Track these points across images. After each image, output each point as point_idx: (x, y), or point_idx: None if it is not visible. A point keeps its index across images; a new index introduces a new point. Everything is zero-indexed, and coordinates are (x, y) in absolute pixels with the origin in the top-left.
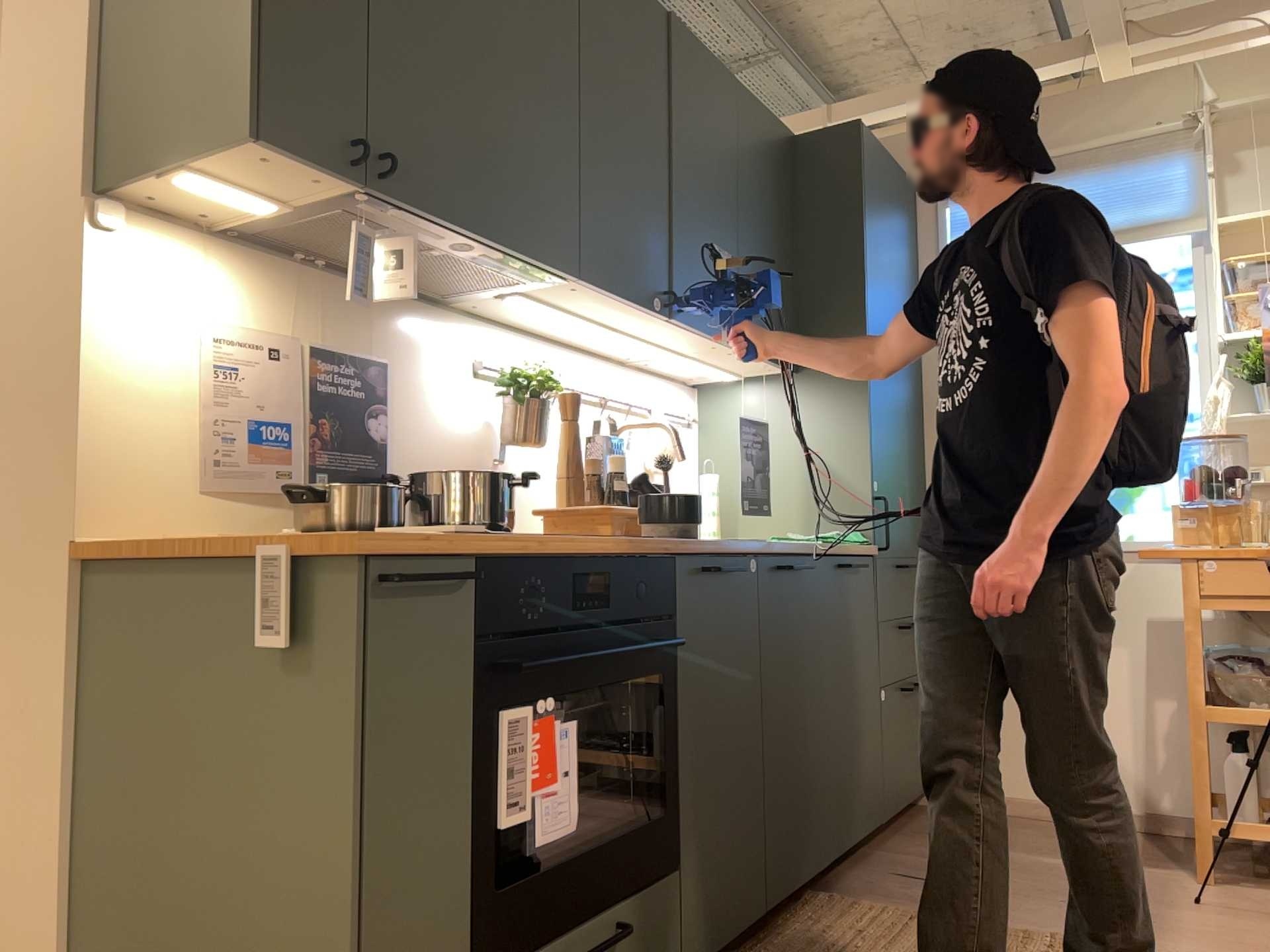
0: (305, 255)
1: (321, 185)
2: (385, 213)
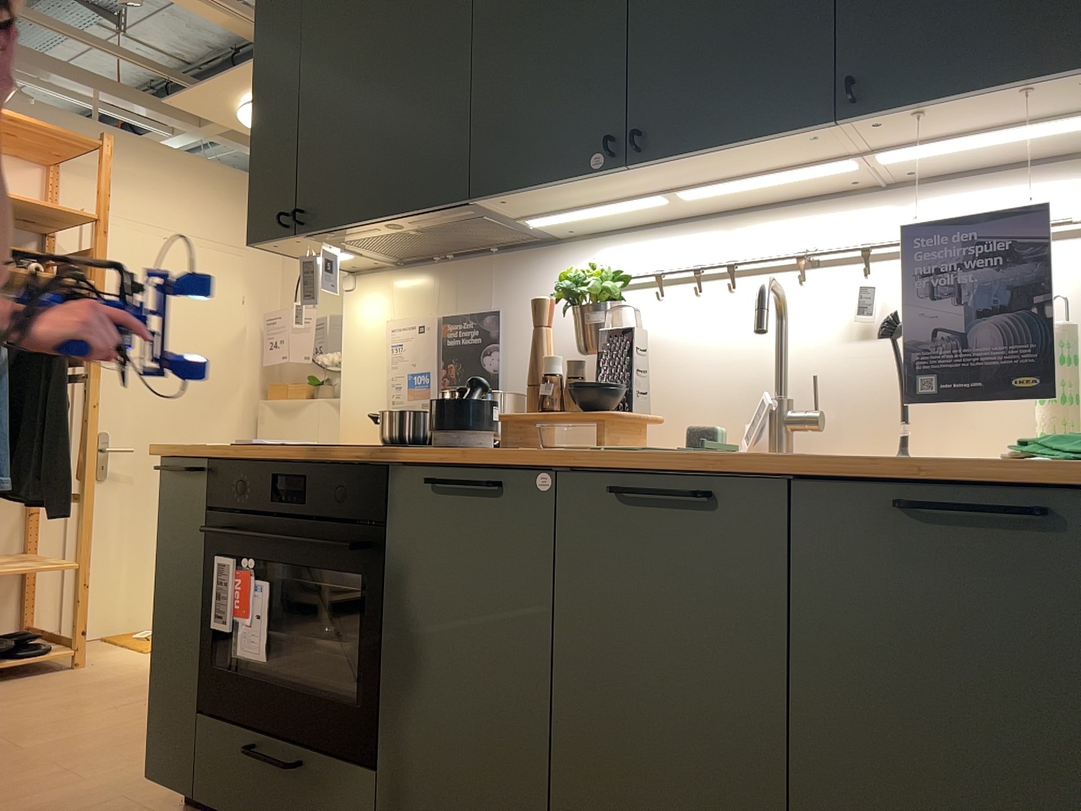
0: (435, 256)
1: (306, 241)
2: (336, 237)
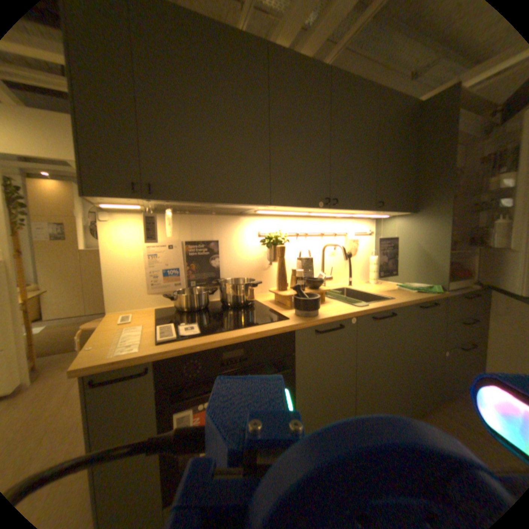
0: (177, 211)
1: (132, 200)
2: (164, 203)
